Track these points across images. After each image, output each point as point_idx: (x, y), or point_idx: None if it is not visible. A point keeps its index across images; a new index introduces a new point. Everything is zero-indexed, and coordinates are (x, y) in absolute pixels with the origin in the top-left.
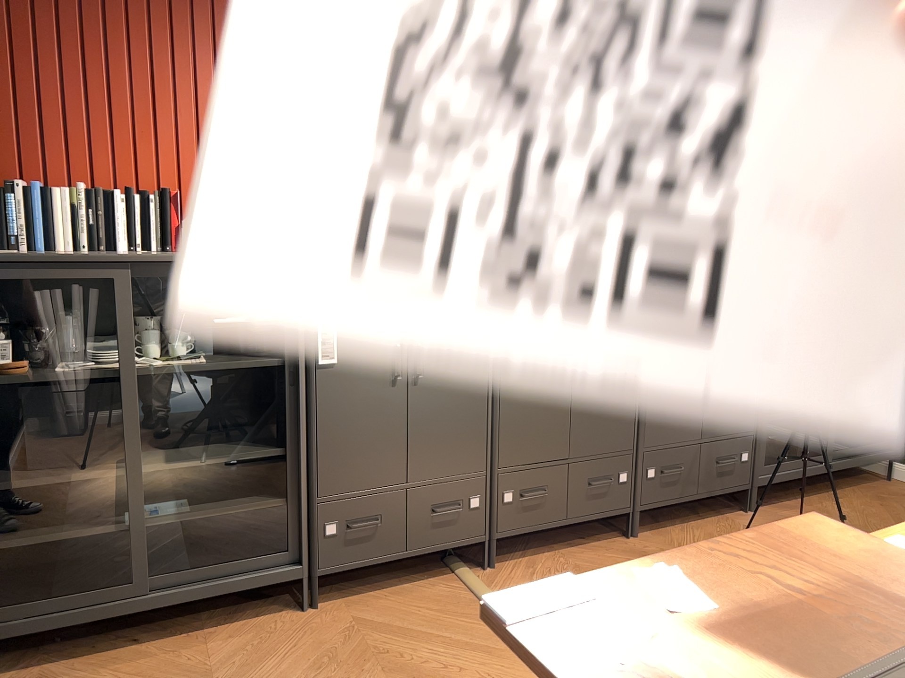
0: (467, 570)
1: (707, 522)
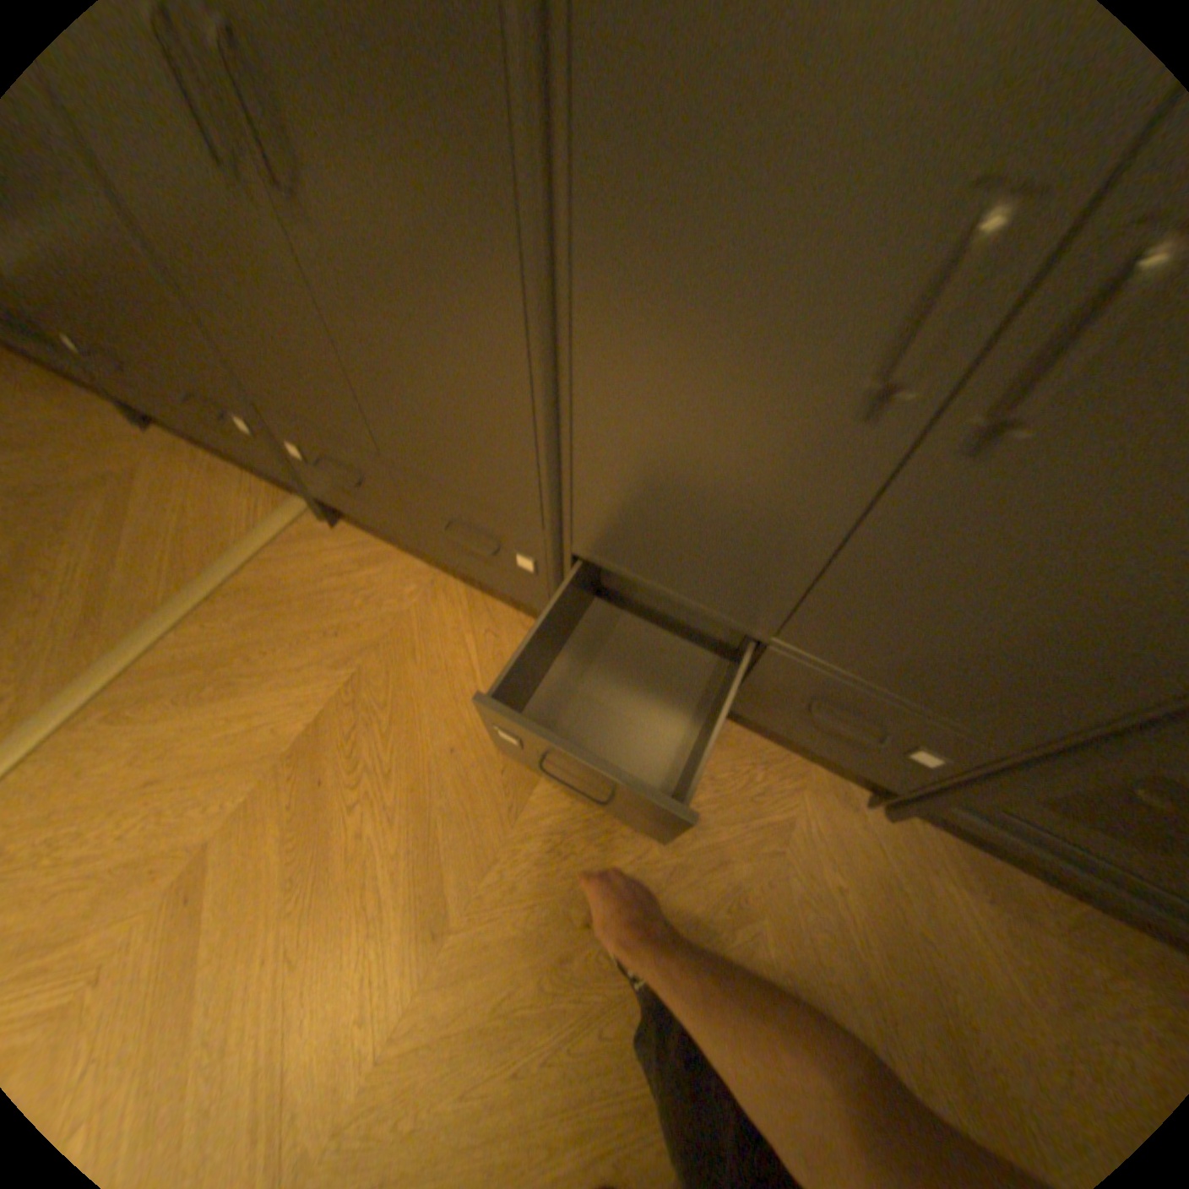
0: (302, 504)
1: (741, 742)
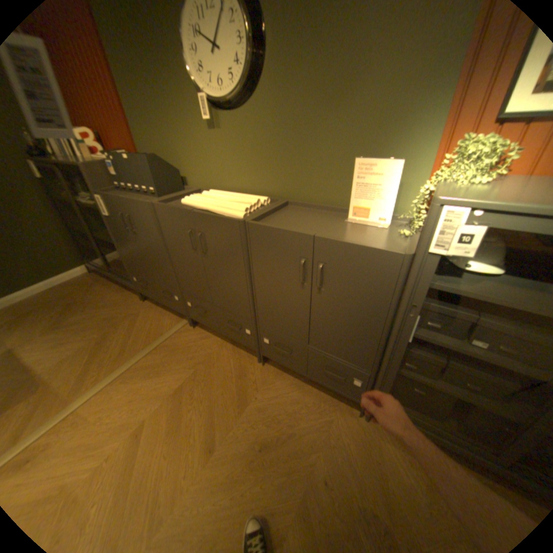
0: (186, 322)
1: (316, 394)
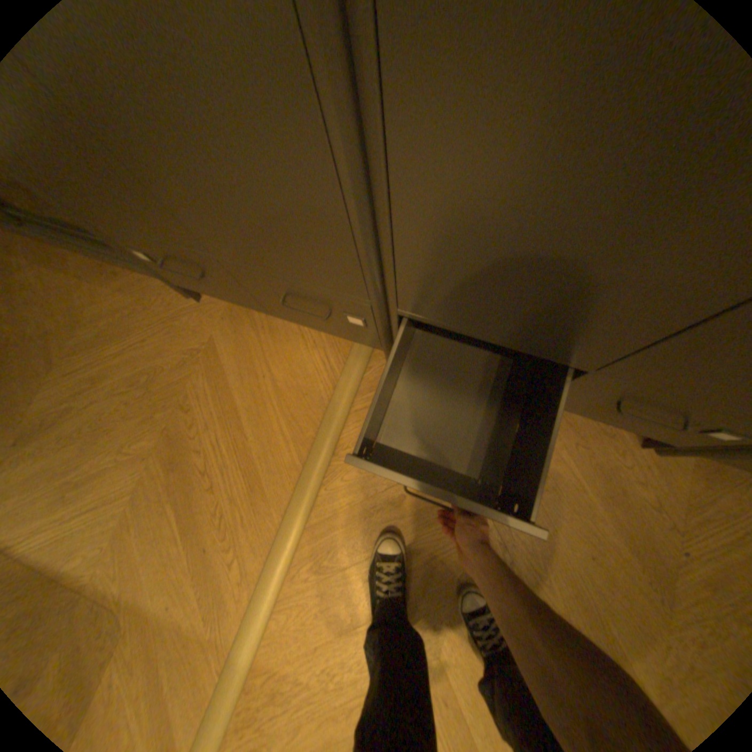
0: (367, 352)
1: None
